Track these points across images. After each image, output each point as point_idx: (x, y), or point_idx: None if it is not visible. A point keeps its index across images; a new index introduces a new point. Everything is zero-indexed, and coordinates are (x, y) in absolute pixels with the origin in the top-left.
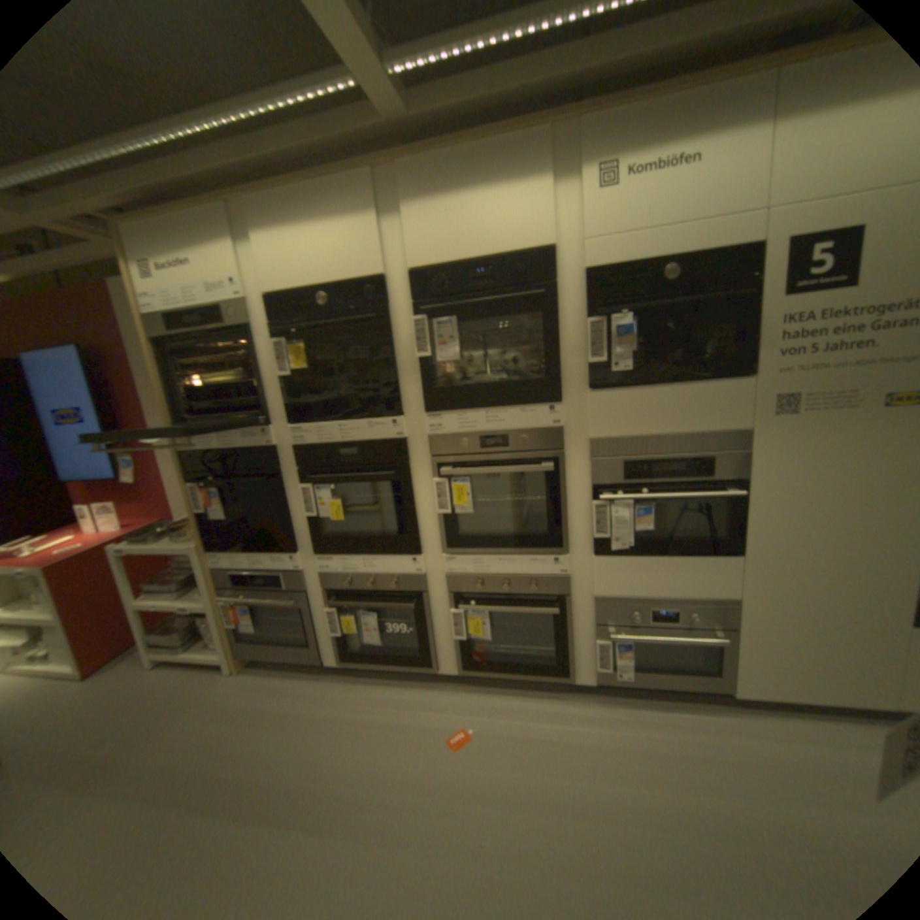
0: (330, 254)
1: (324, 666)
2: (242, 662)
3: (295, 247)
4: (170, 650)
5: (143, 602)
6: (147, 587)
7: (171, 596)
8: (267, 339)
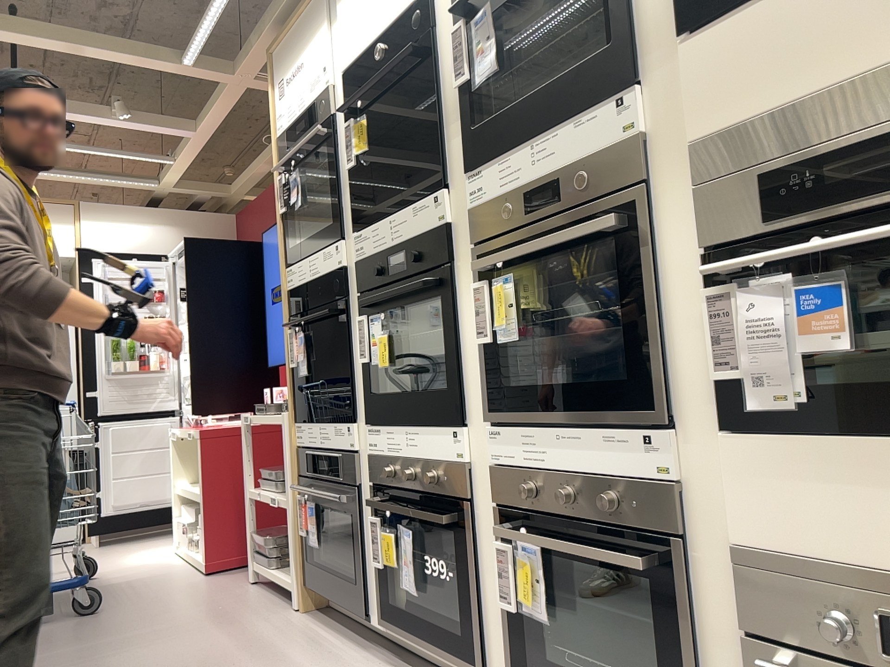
0: None
1: (372, 618)
2: (315, 592)
3: (364, 2)
4: (268, 556)
5: (262, 487)
6: (270, 471)
7: (278, 482)
8: (346, 126)
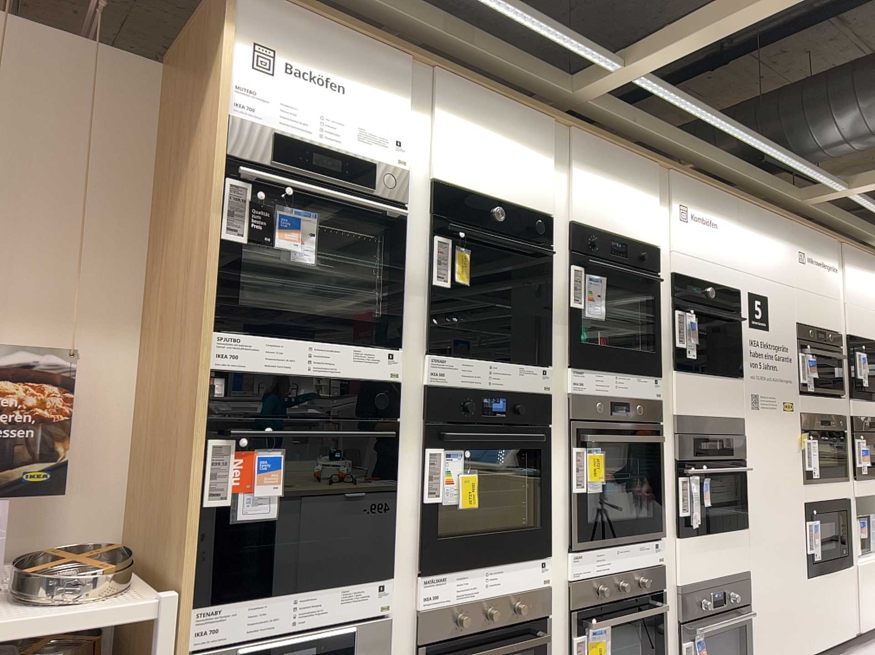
0: (511, 181)
1: None
2: None
3: (481, 158)
4: None
5: None
6: None
7: None
8: (425, 236)
